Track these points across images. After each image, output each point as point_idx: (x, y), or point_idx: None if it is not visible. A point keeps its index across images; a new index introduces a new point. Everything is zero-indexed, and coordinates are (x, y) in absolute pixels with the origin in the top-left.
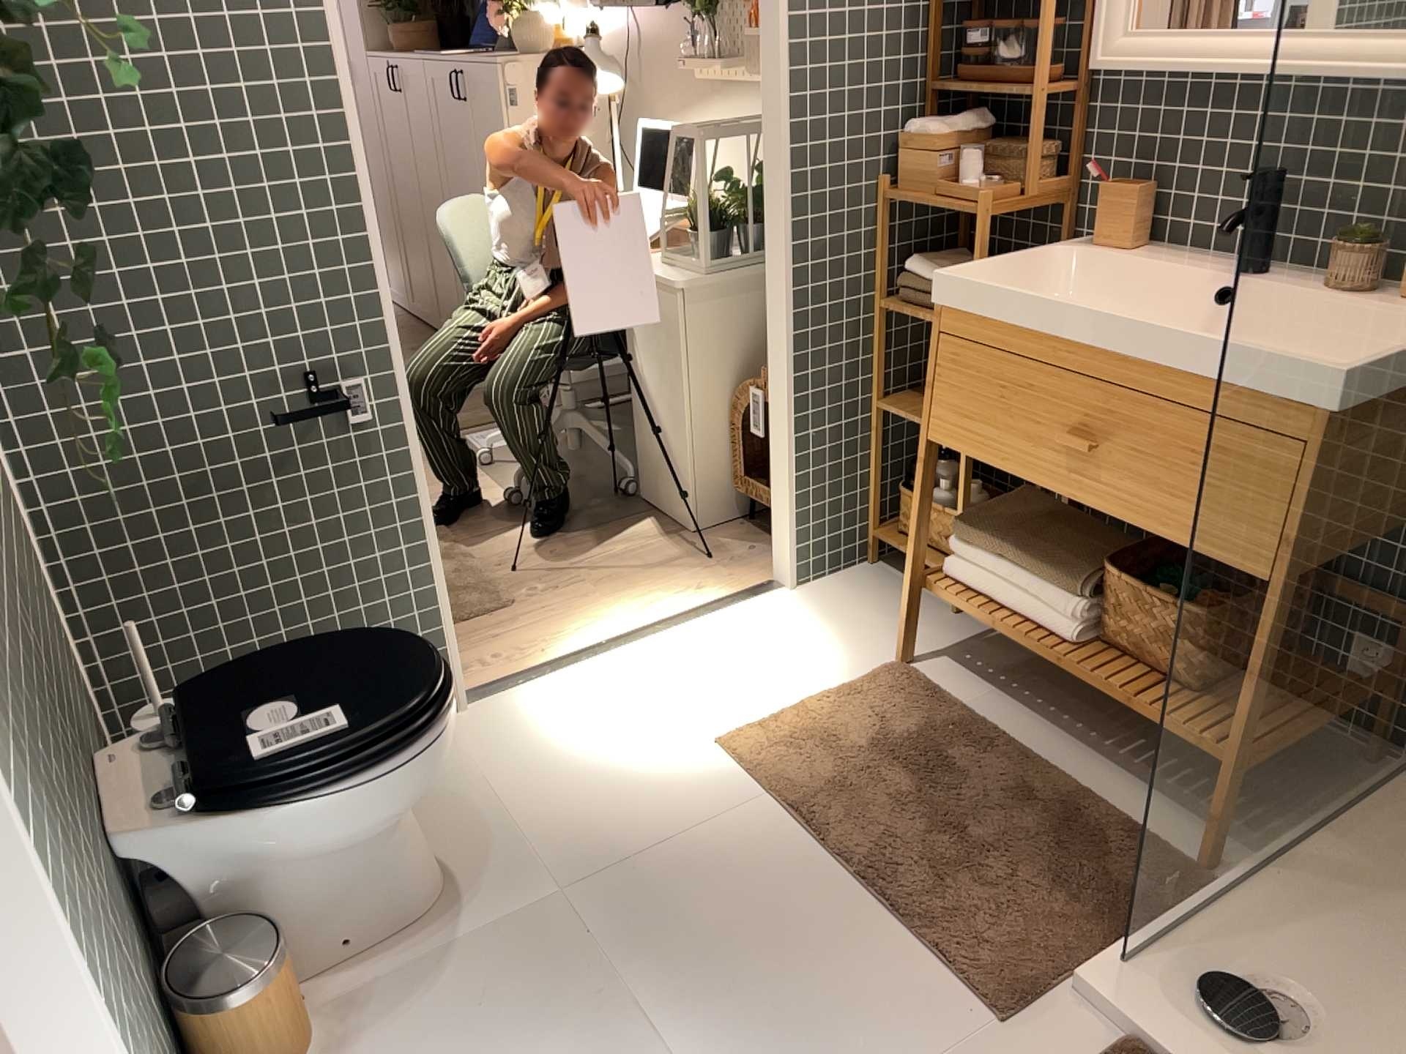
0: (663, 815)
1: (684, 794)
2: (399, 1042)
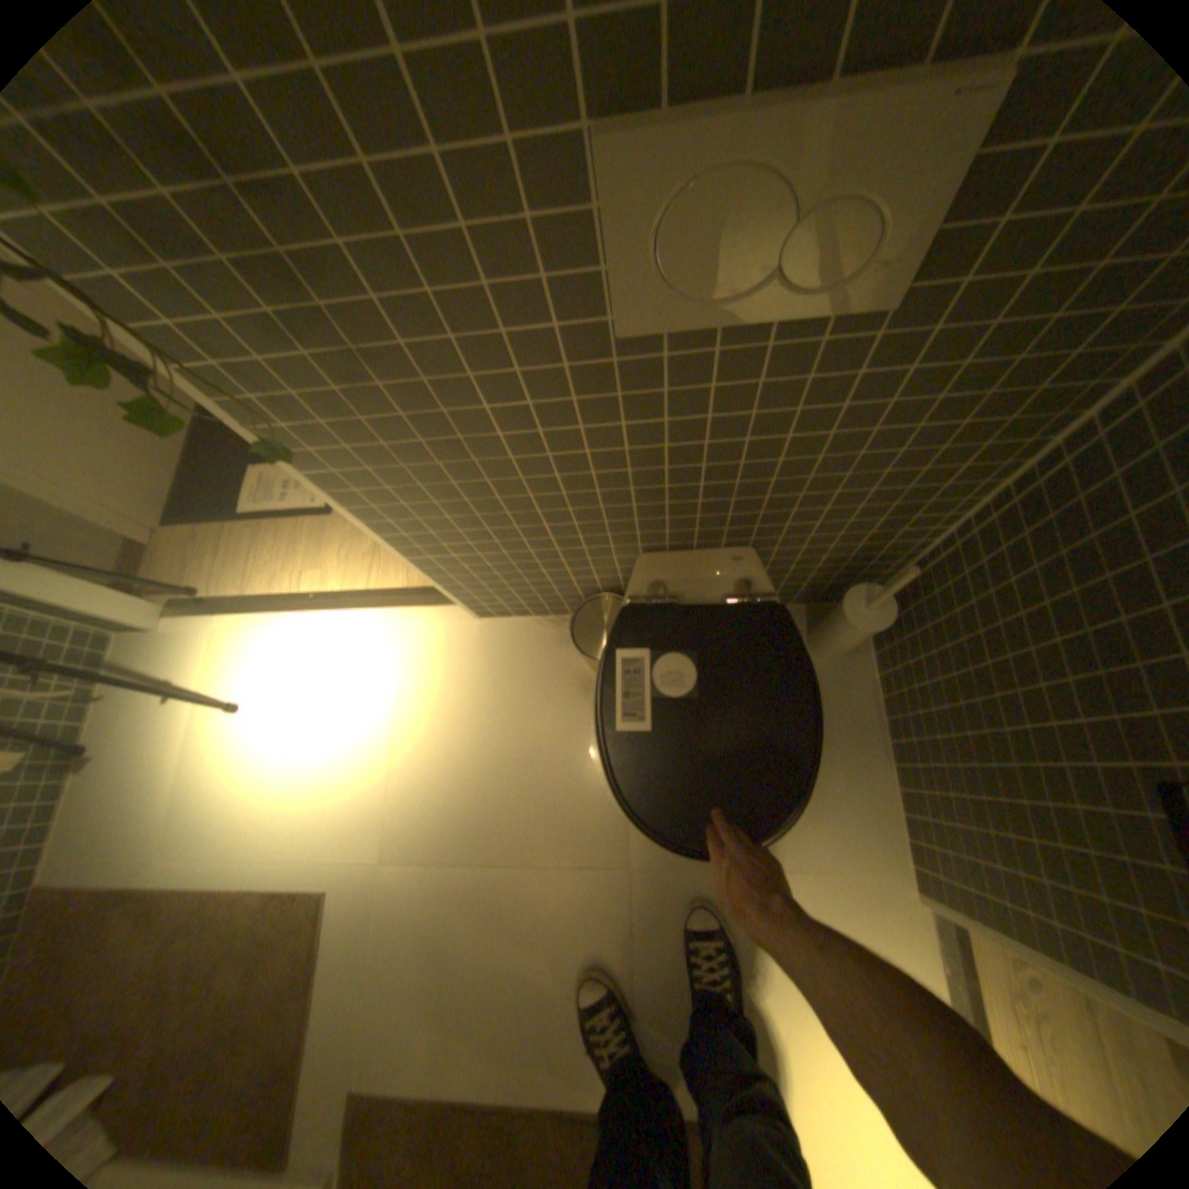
0: (662, 1005)
1: (677, 1044)
2: (571, 725)
